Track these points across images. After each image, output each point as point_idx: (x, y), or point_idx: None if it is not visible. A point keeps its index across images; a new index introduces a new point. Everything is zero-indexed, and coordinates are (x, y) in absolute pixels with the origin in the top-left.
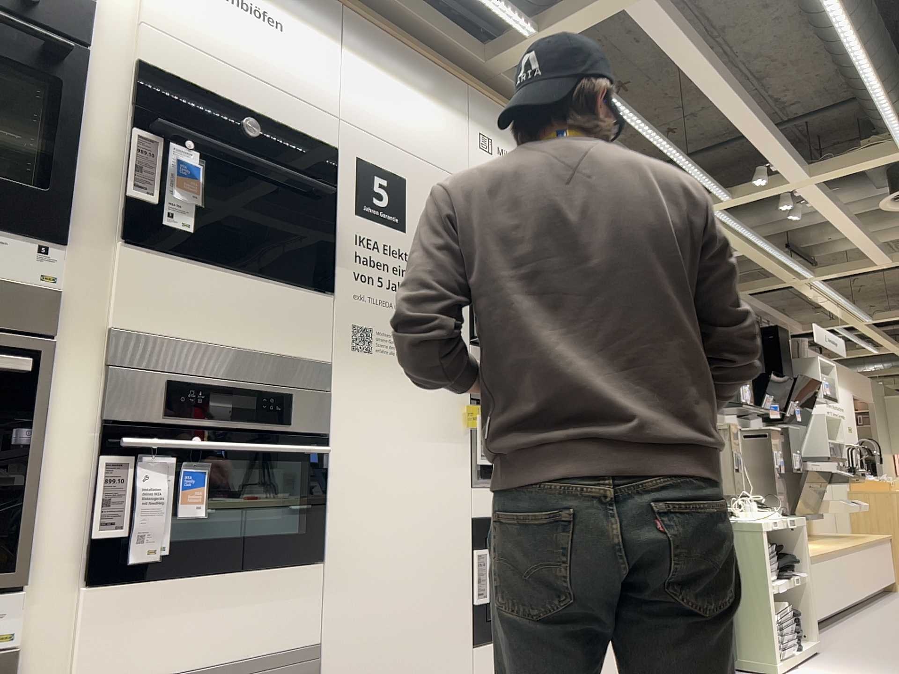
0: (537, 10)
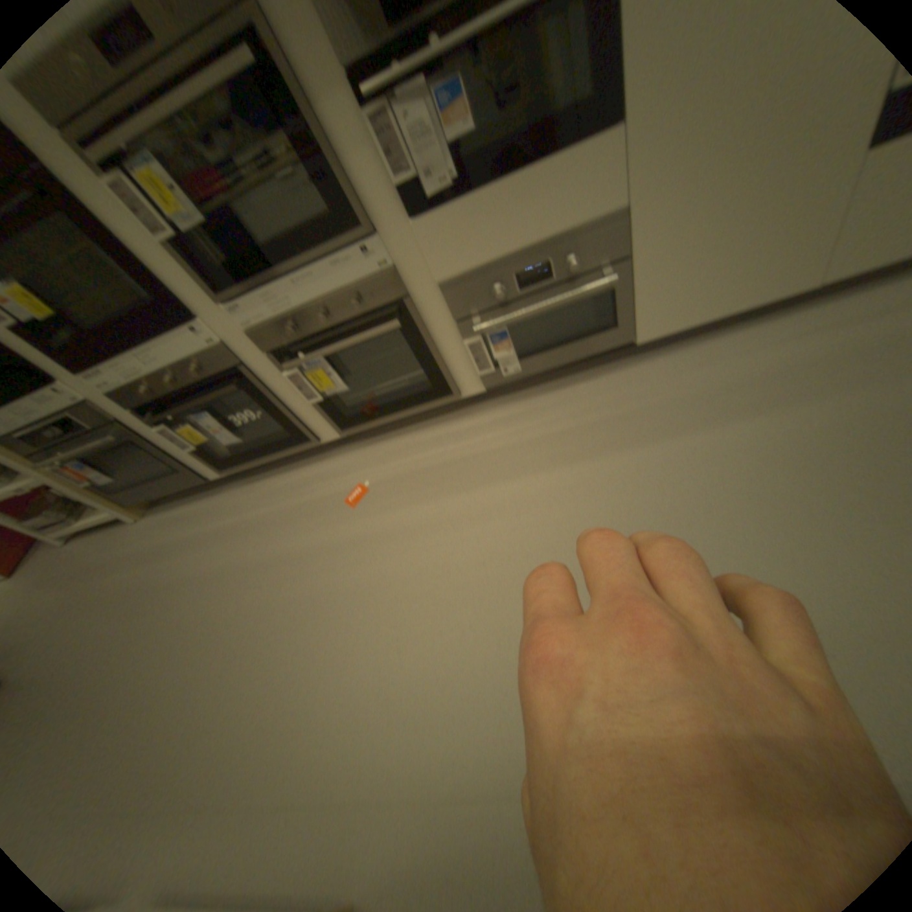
0: None
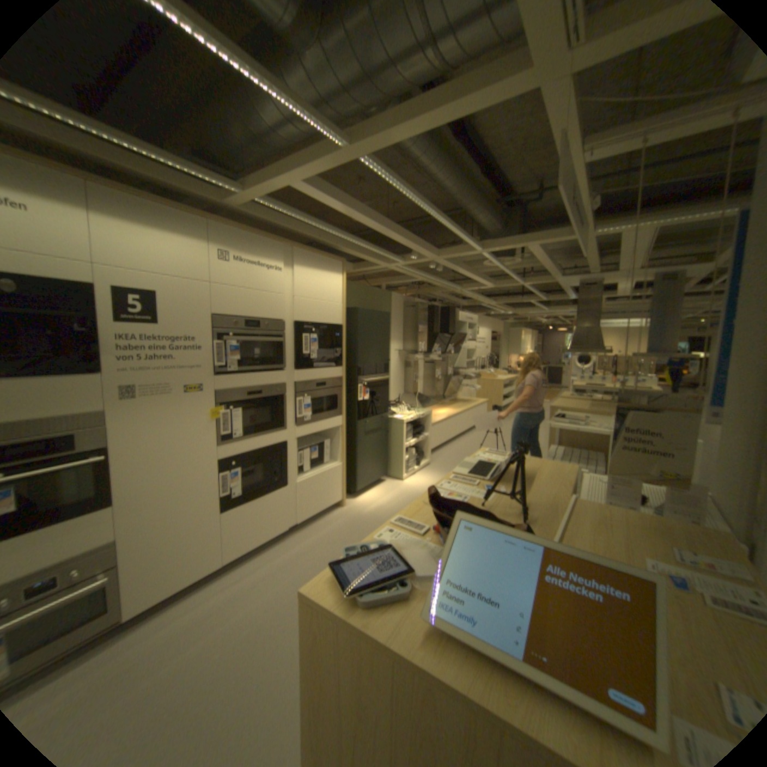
0: (256, 164)
